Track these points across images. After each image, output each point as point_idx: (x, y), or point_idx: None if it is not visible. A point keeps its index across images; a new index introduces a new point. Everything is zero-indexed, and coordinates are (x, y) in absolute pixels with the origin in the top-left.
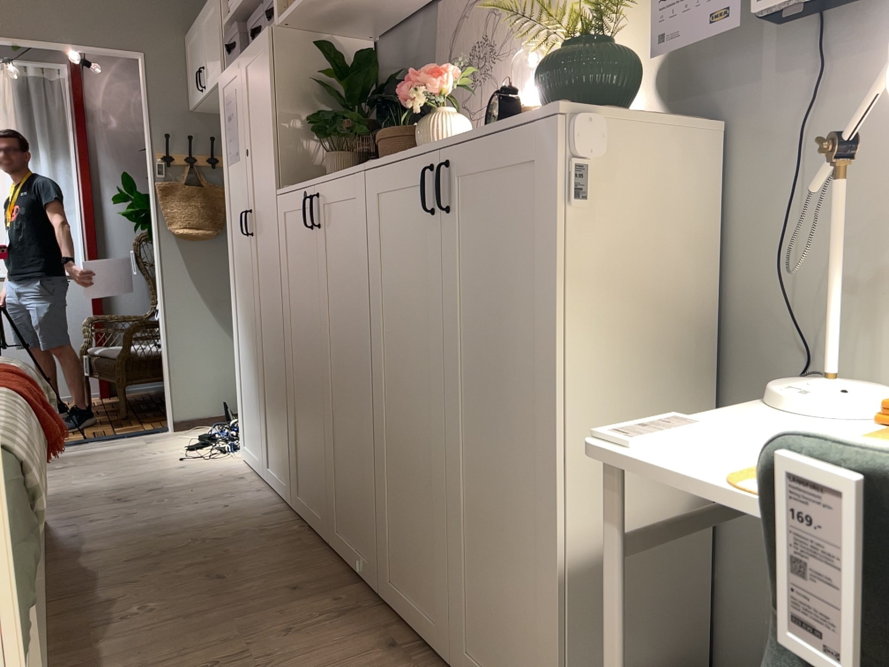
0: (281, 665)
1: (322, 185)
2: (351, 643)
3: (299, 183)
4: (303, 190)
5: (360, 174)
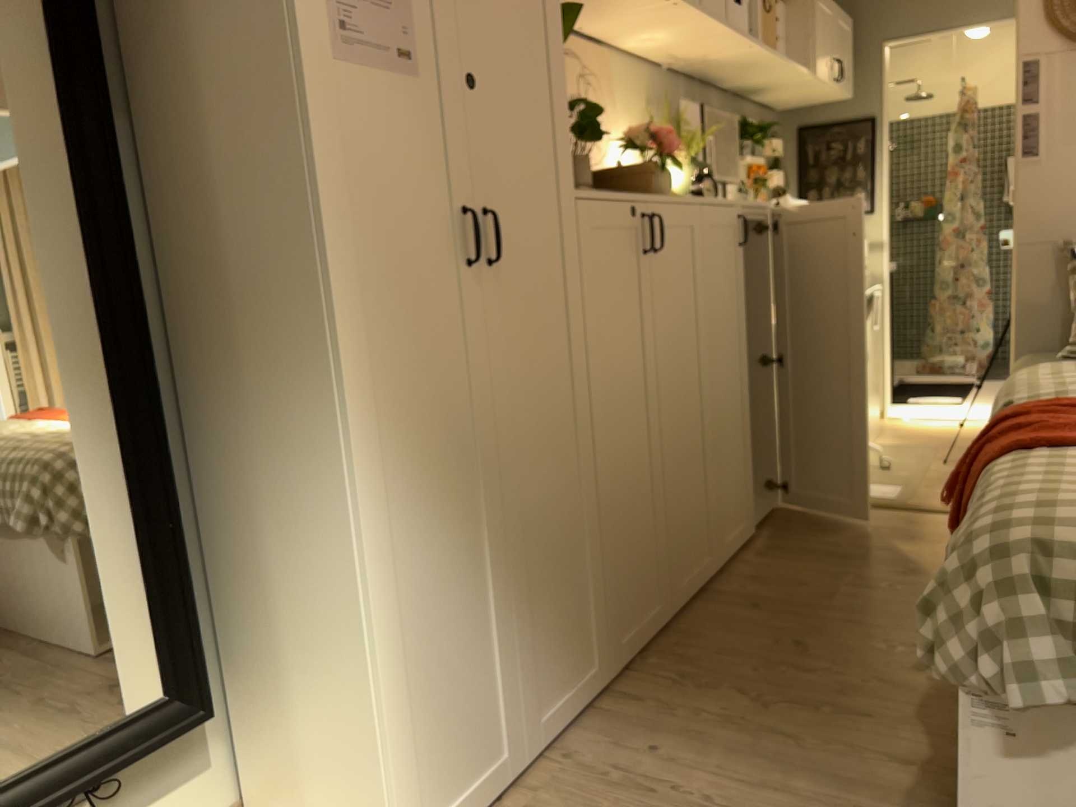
0: (829, 574)
1: (660, 204)
2: (773, 567)
3: (615, 191)
4: (632, 203)
5: (698, 205)
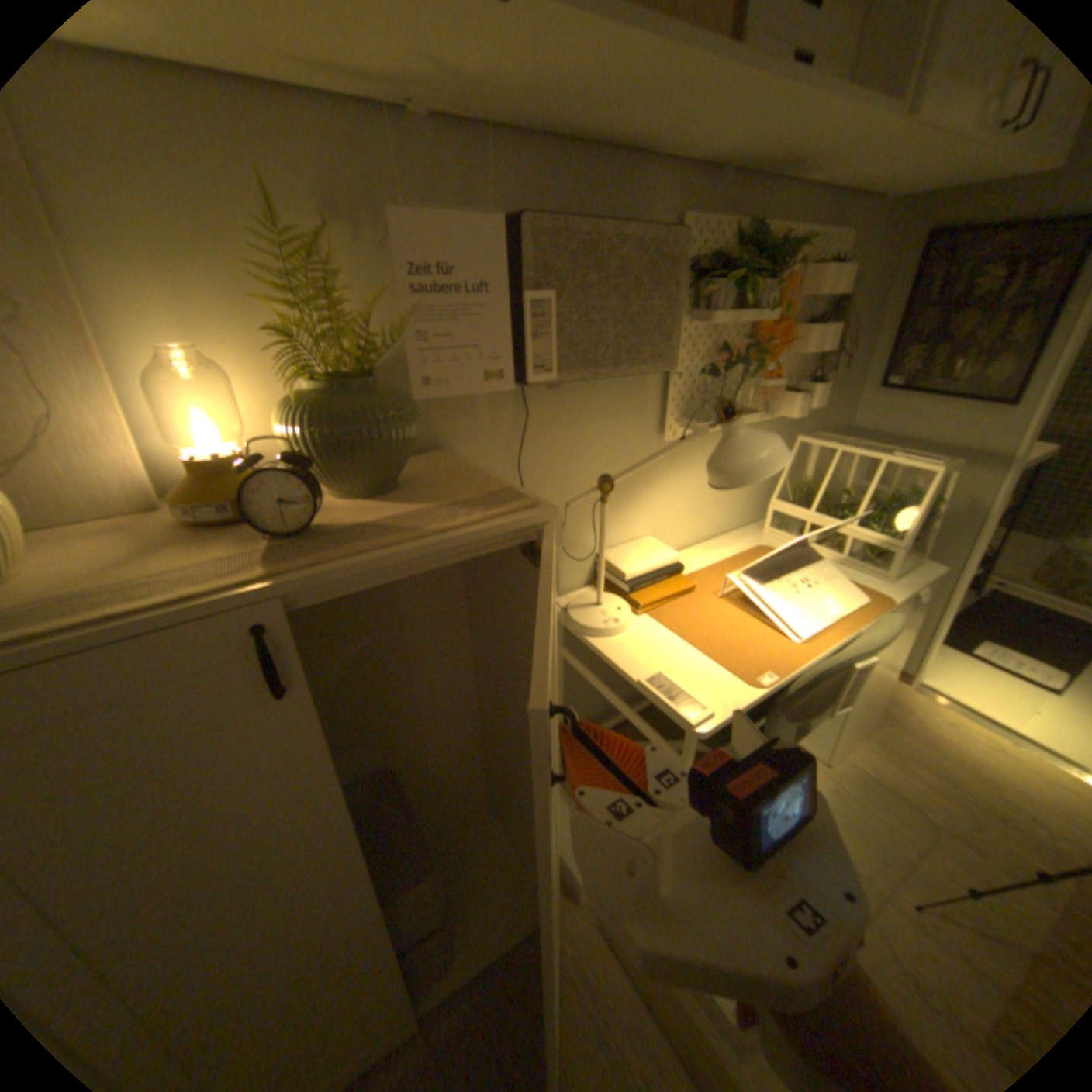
0: None
1: None
2: None
3: None
4: None
5: None
